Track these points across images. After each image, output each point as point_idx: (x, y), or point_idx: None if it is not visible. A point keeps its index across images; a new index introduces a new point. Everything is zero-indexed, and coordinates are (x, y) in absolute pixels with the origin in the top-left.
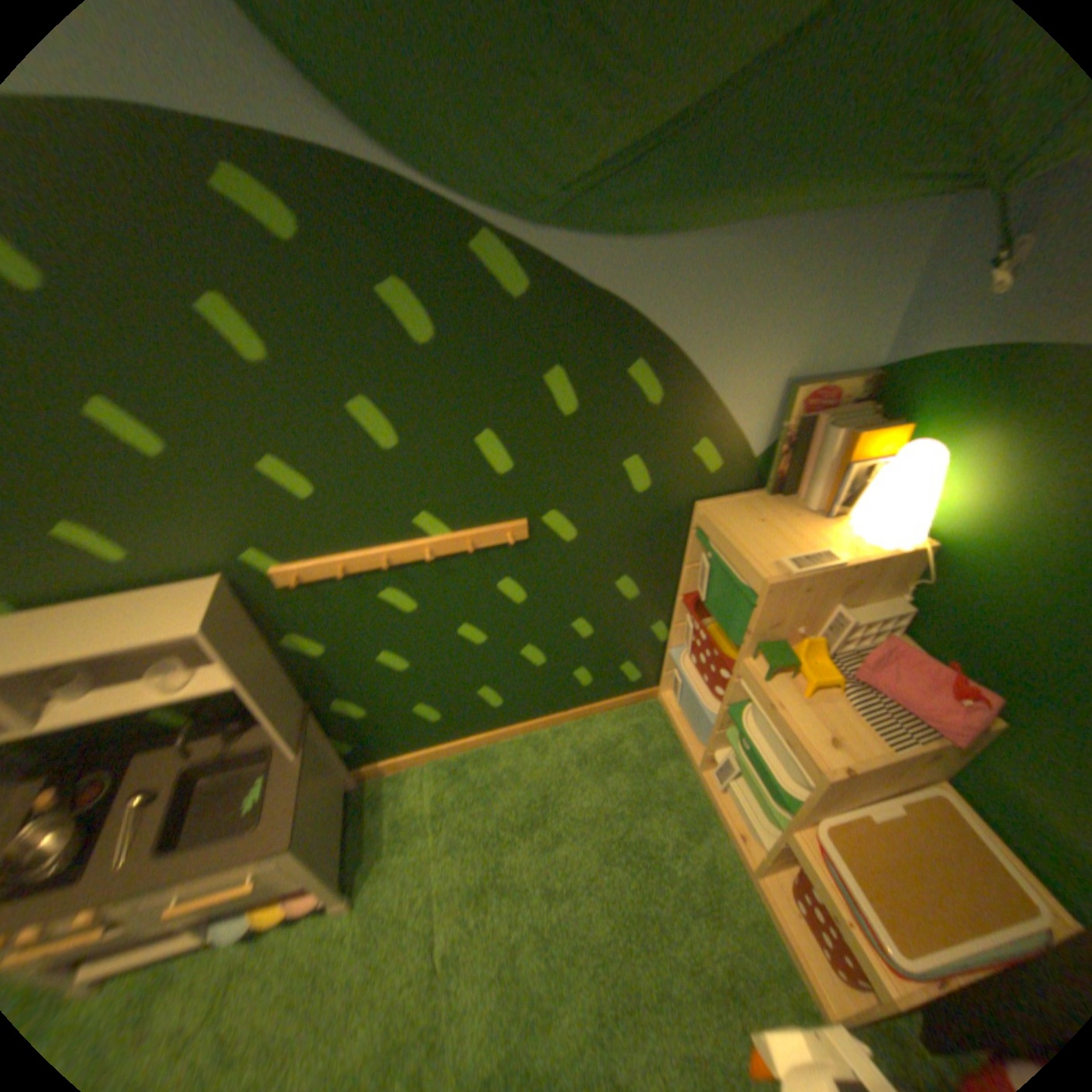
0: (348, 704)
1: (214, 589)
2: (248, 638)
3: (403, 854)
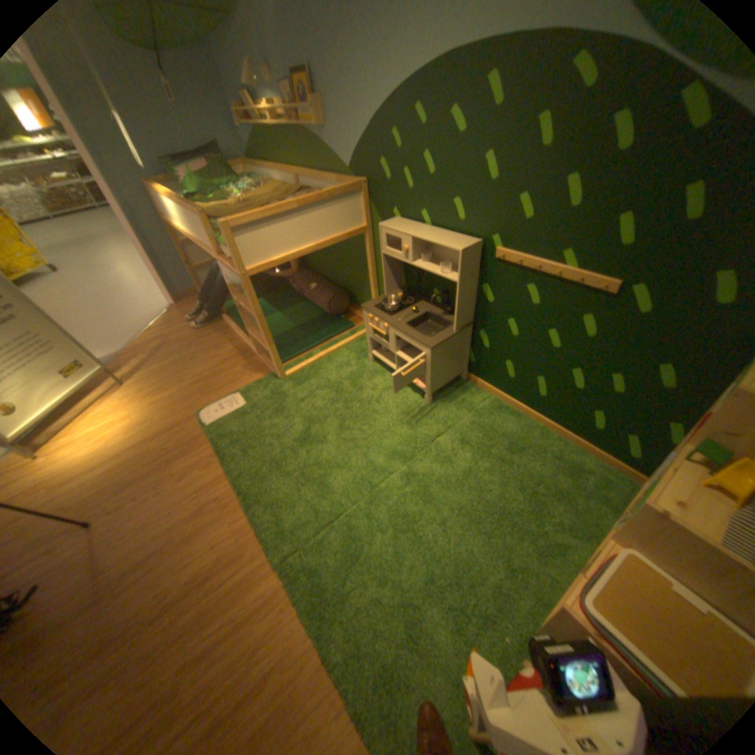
0: (484, 336)
1: (474, 243)
2: (471, 272)
3: (456, 410)
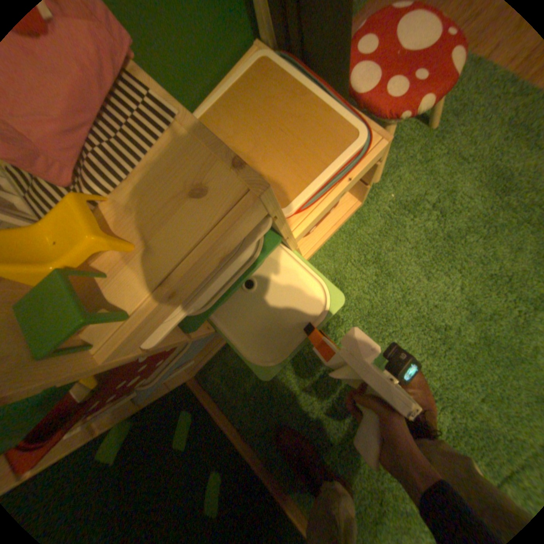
0: None
1: None
2: None
3: None
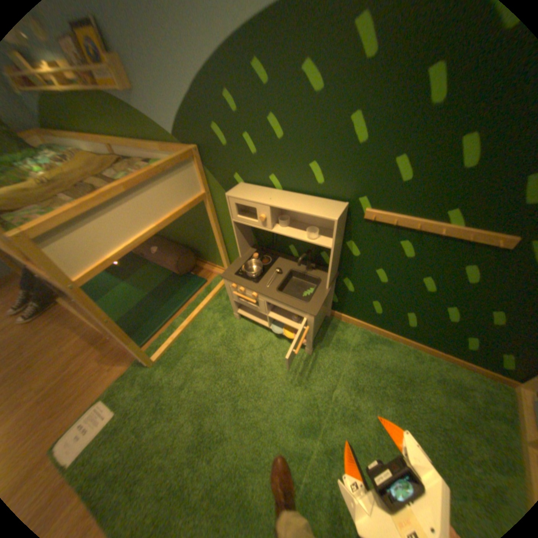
0: (350, 283)
1: (344, 208)
2: (340, 234)
3: (336, 353)
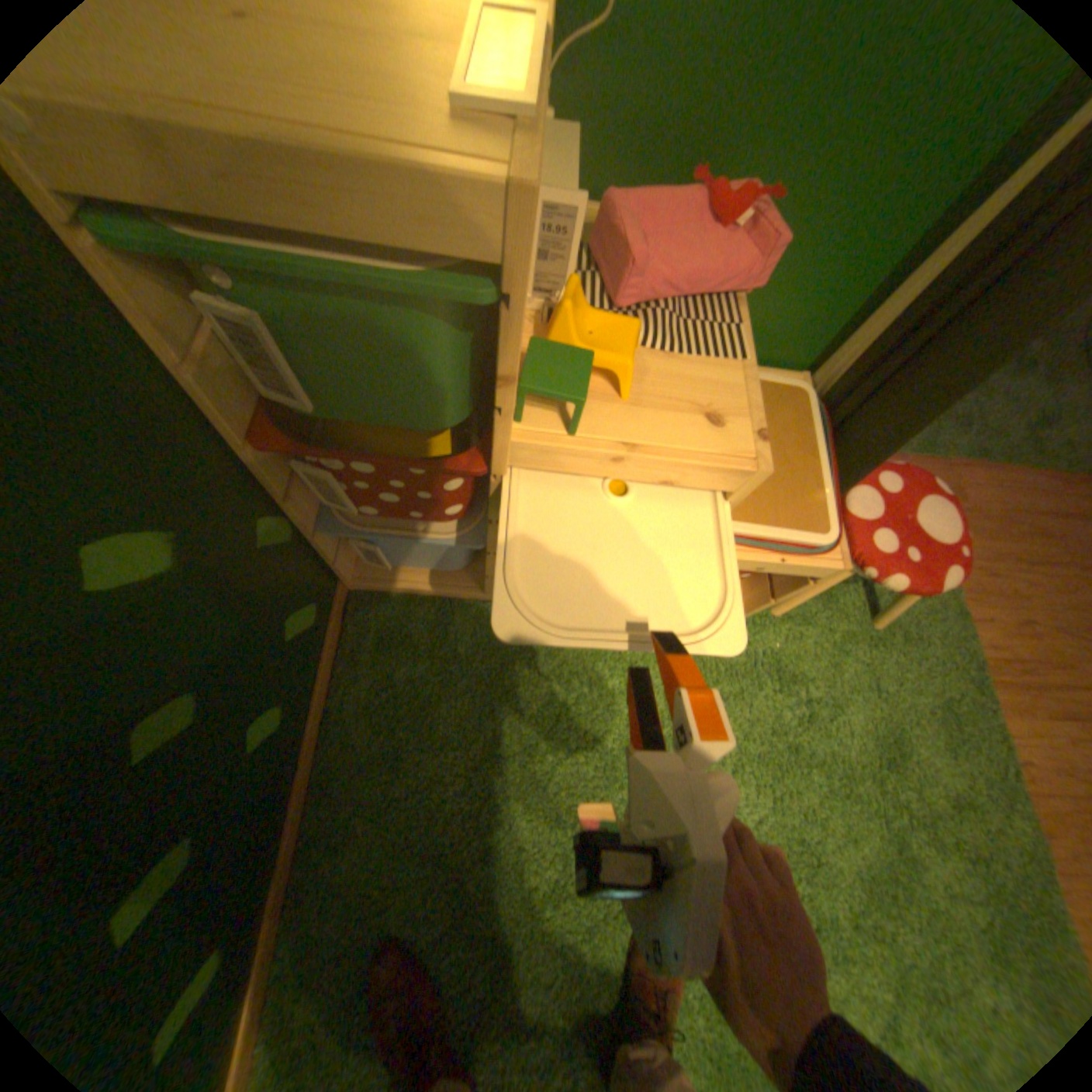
0: None
1: None
2: None
3: None
